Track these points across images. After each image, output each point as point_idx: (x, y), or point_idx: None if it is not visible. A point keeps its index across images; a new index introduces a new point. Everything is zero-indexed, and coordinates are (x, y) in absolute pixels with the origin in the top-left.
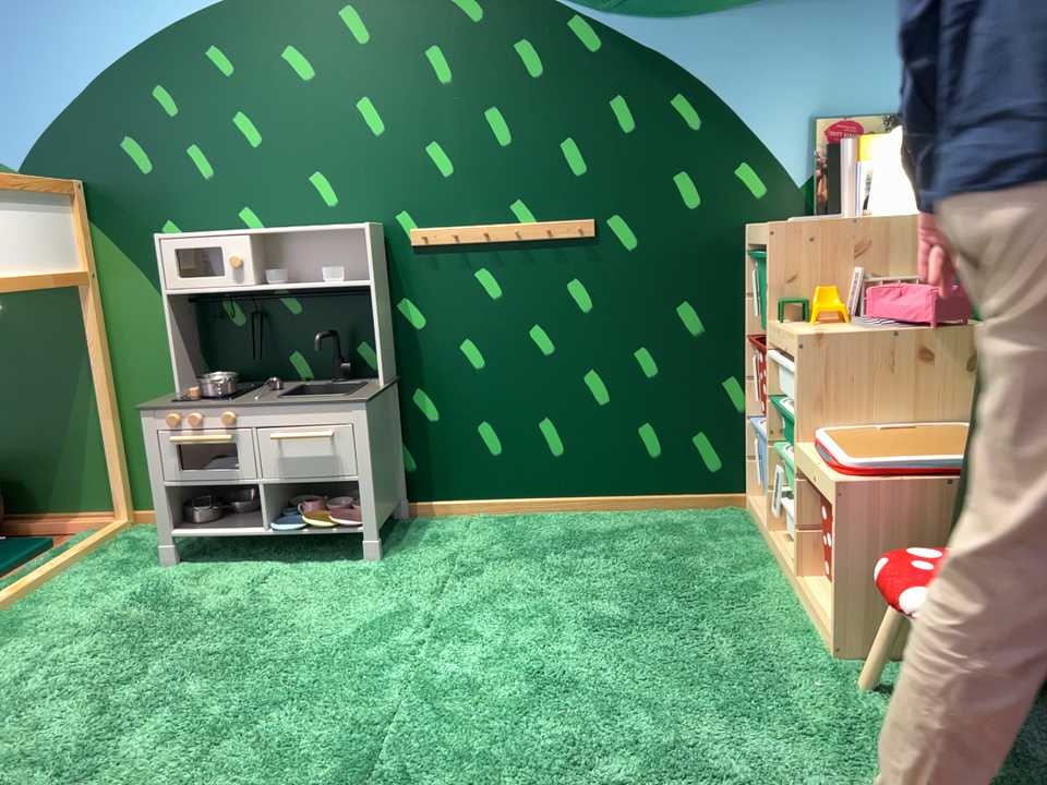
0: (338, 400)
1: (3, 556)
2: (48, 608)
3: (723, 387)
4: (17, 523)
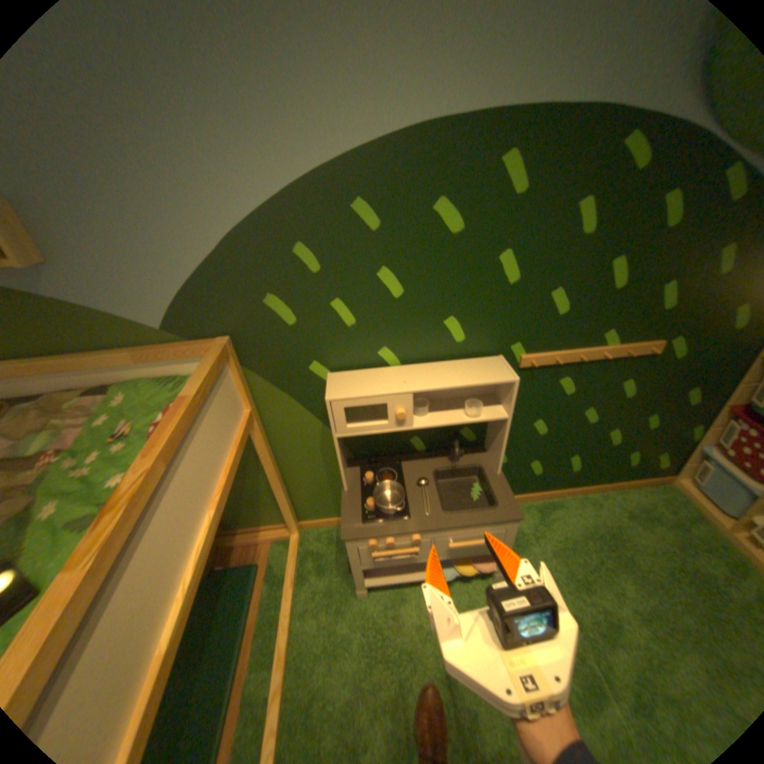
0: (503, 522)
1: (237, 594)
2: (315, 680)
3: (694, 432)
4: (223, 544)
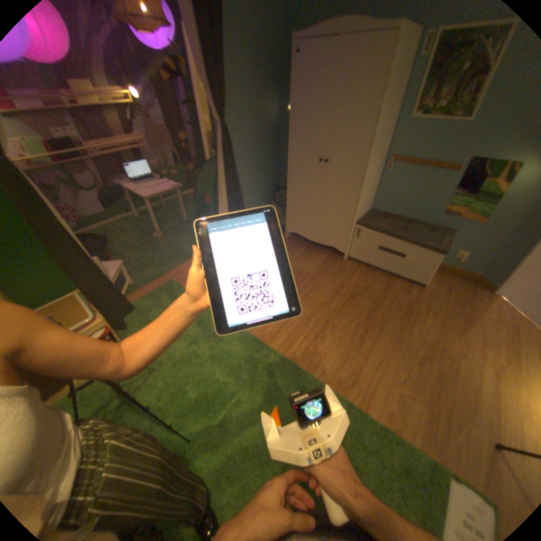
0: None
1: None
2: None
3: None
4: None
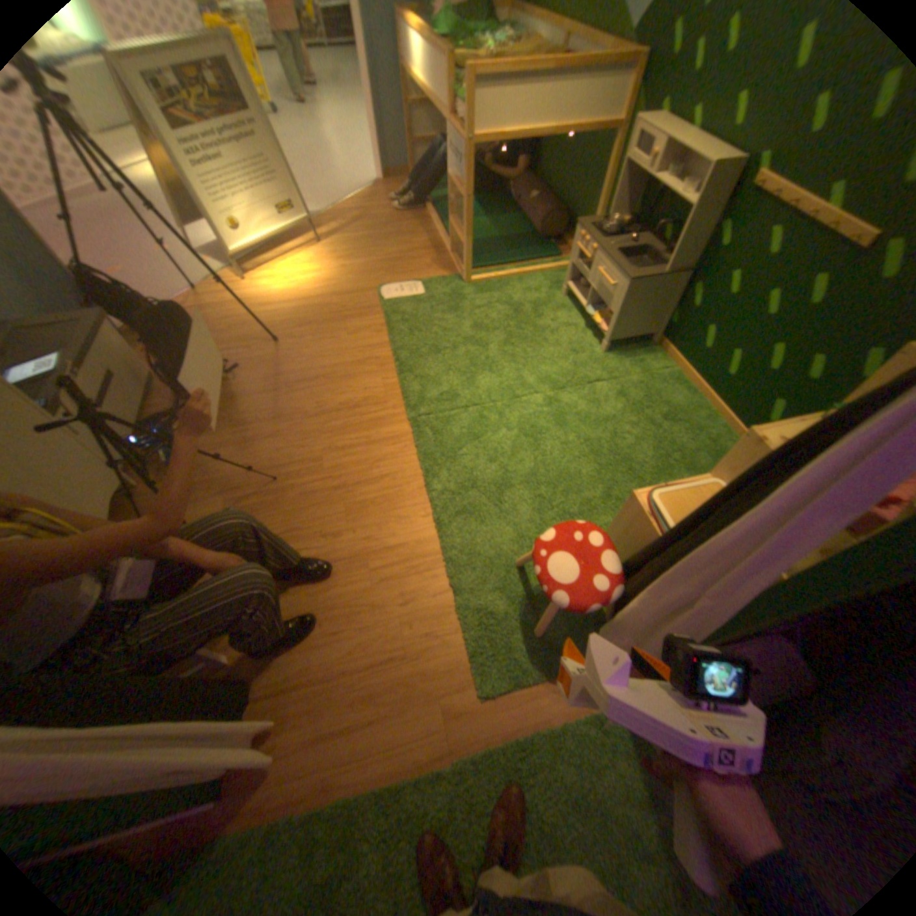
0: (621, 272)
1: (542, 253)
2: (517, 287)
3: None
4: (564, 239)
